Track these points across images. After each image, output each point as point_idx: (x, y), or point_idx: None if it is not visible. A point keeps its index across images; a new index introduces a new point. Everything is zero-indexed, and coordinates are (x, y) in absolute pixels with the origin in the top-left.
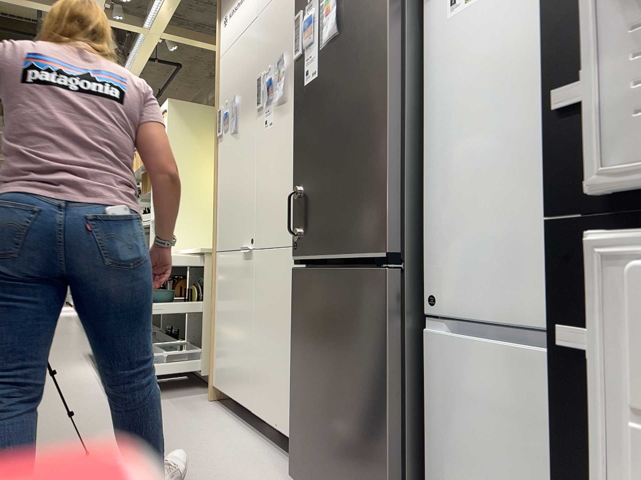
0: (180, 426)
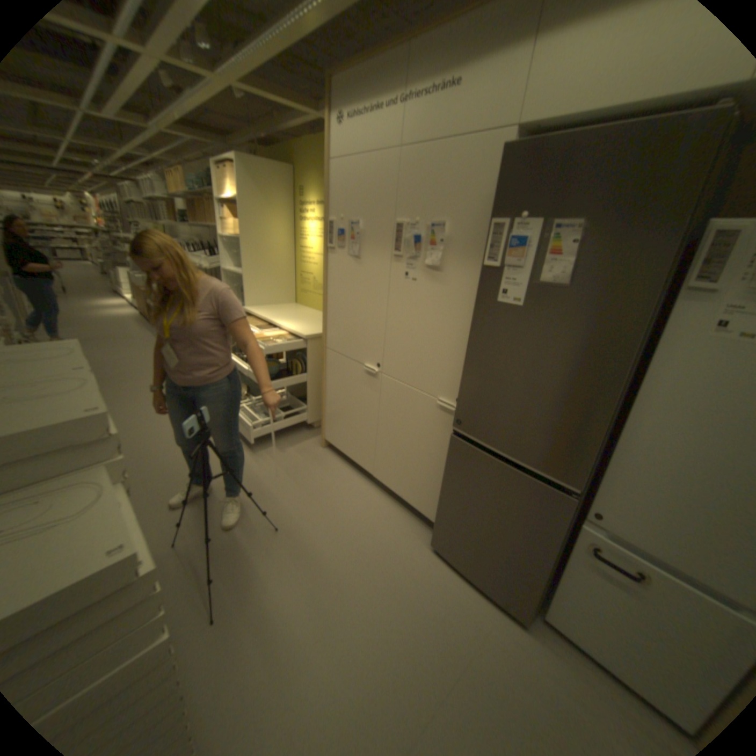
0: (320, 483)
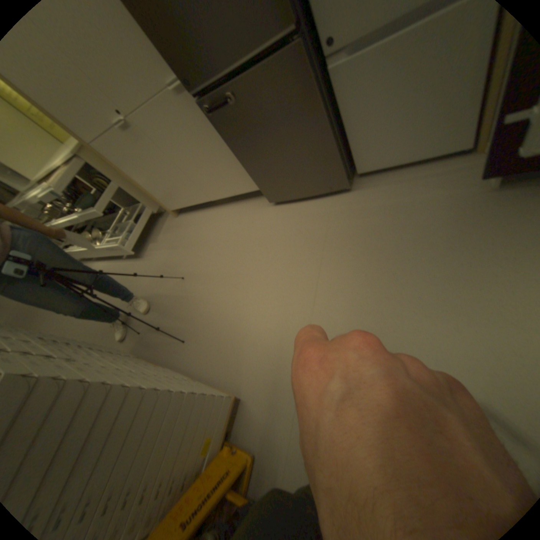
0: (189, 234)
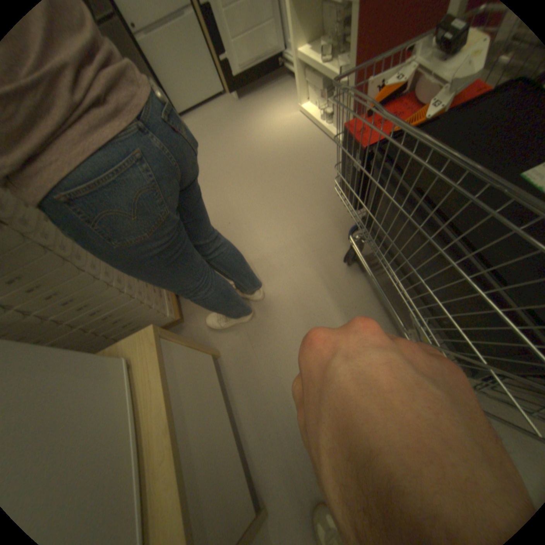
0: None
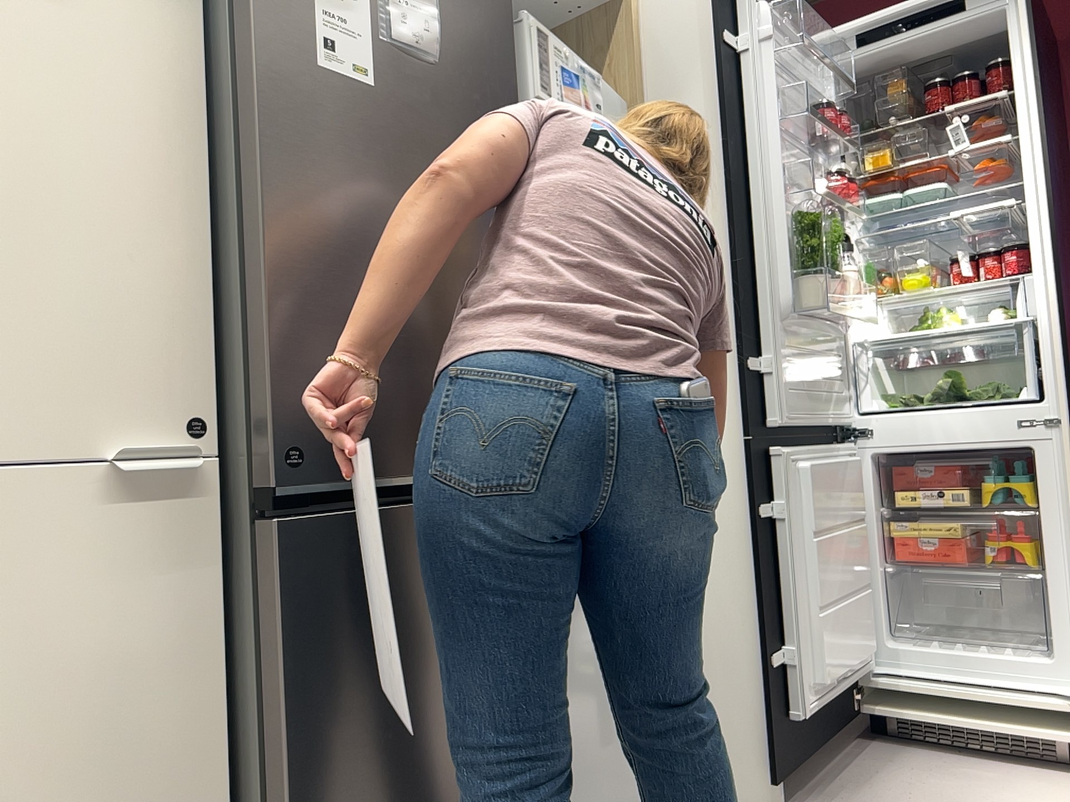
0: None
